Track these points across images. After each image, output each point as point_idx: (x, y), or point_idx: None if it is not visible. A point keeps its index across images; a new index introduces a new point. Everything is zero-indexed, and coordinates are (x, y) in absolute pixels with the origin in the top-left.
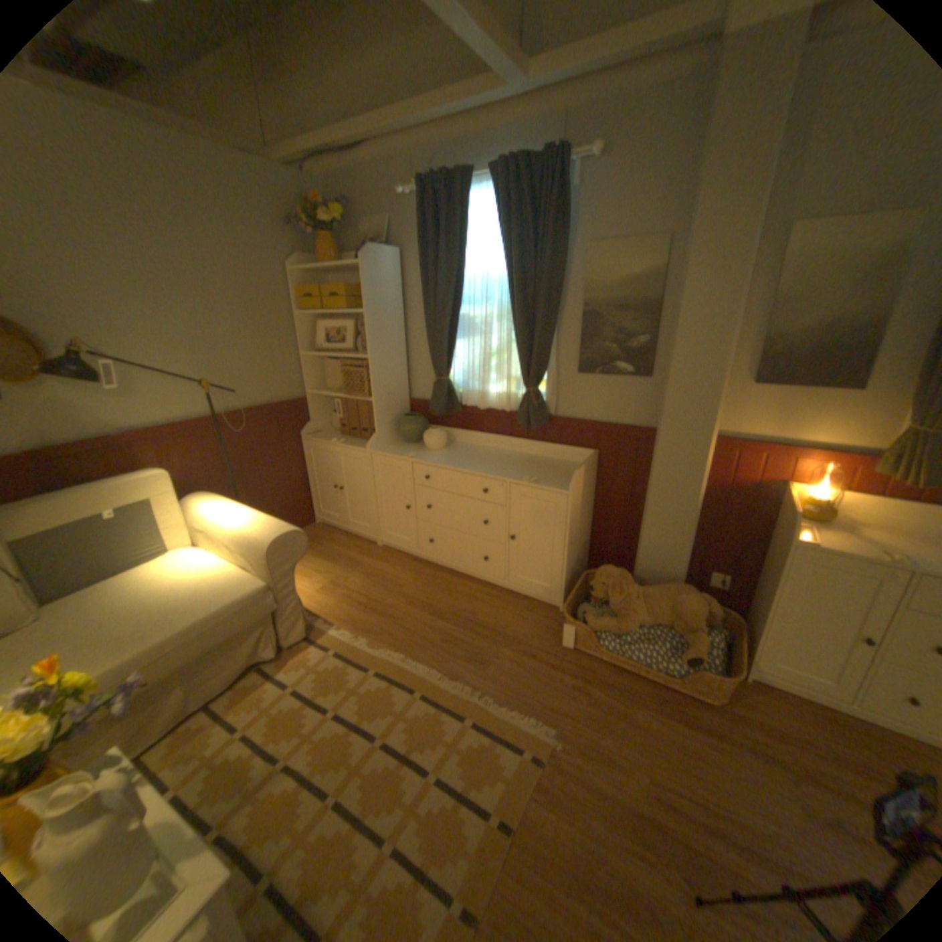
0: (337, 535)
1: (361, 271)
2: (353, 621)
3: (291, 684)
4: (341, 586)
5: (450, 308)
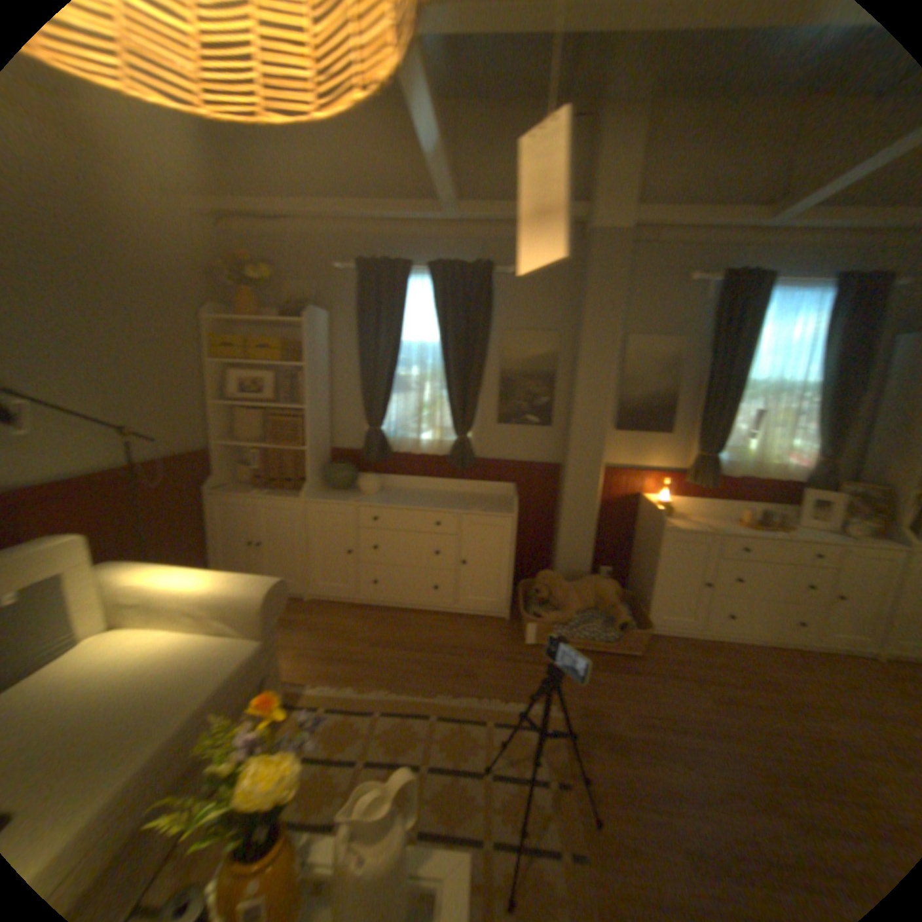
0: None
1: (307, 329)
2: (326, 675)
3: None
4: (289, 646)
5: (389, 368)
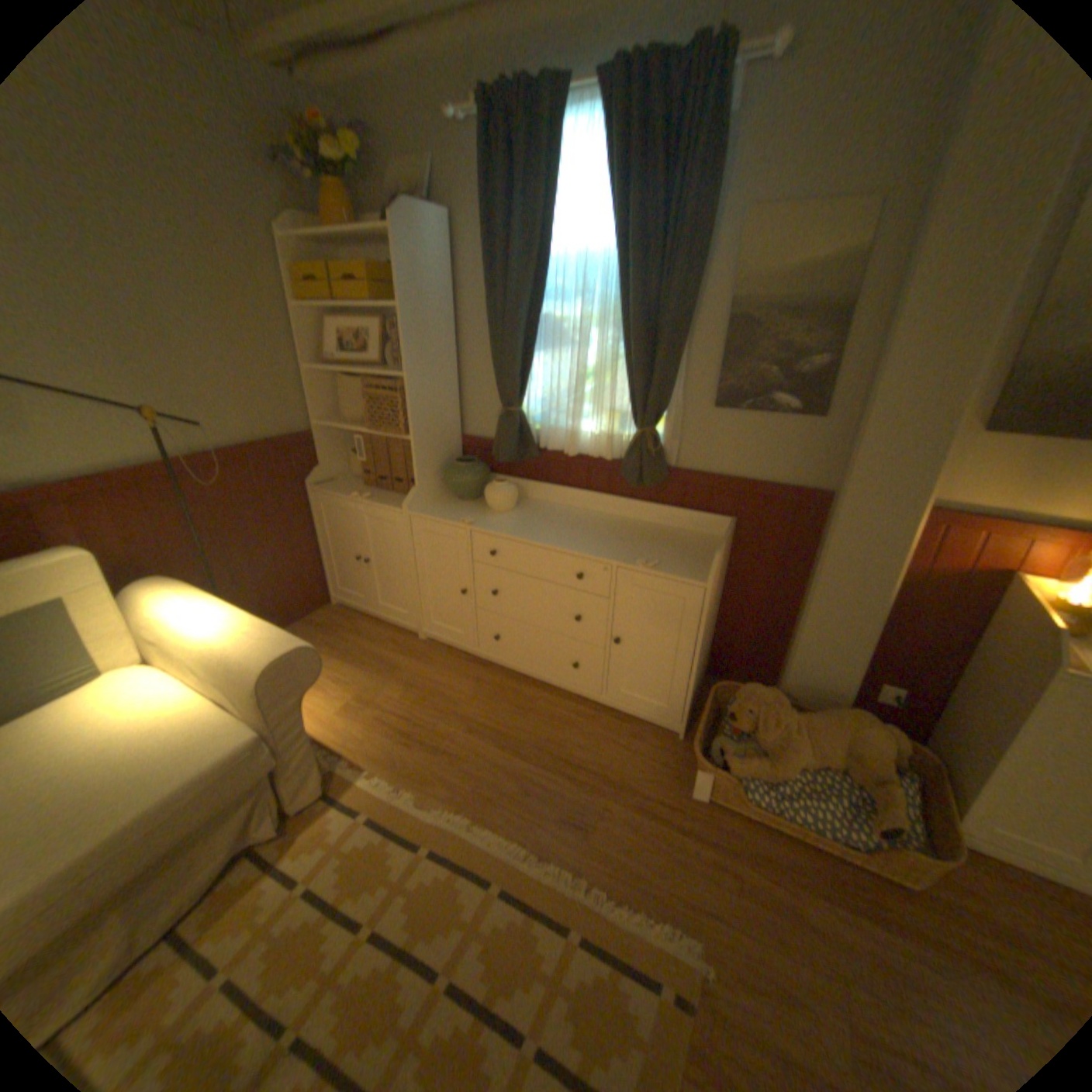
0: (362, 623)
1: (392, 241)
2: (392, 762)
3: (303, 877)
4: (371, 704)
5: (527, 305)
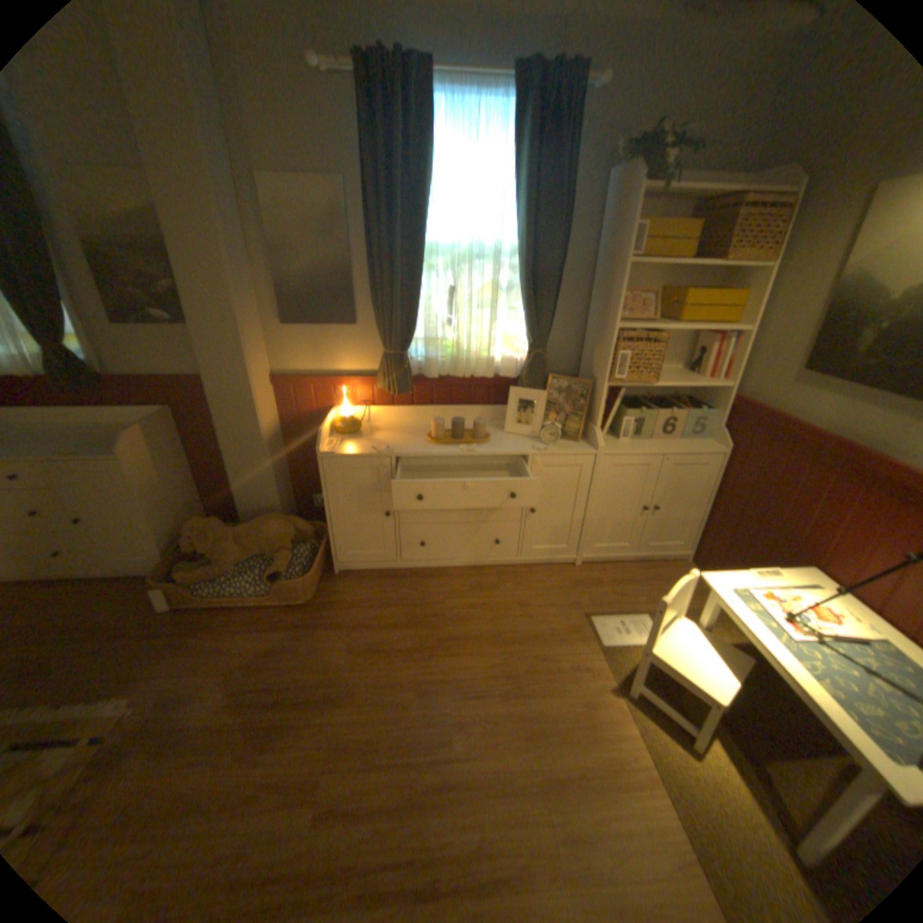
0: None
1: None
2: None
3: None
4: None
5: None
